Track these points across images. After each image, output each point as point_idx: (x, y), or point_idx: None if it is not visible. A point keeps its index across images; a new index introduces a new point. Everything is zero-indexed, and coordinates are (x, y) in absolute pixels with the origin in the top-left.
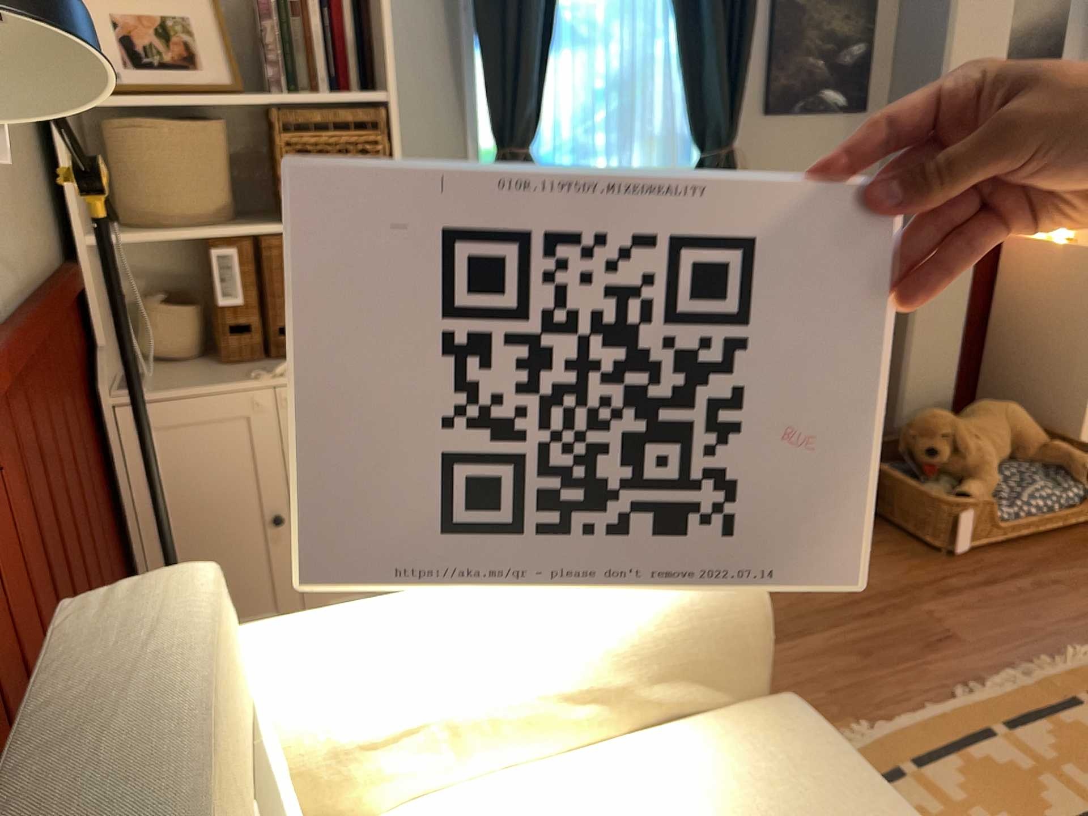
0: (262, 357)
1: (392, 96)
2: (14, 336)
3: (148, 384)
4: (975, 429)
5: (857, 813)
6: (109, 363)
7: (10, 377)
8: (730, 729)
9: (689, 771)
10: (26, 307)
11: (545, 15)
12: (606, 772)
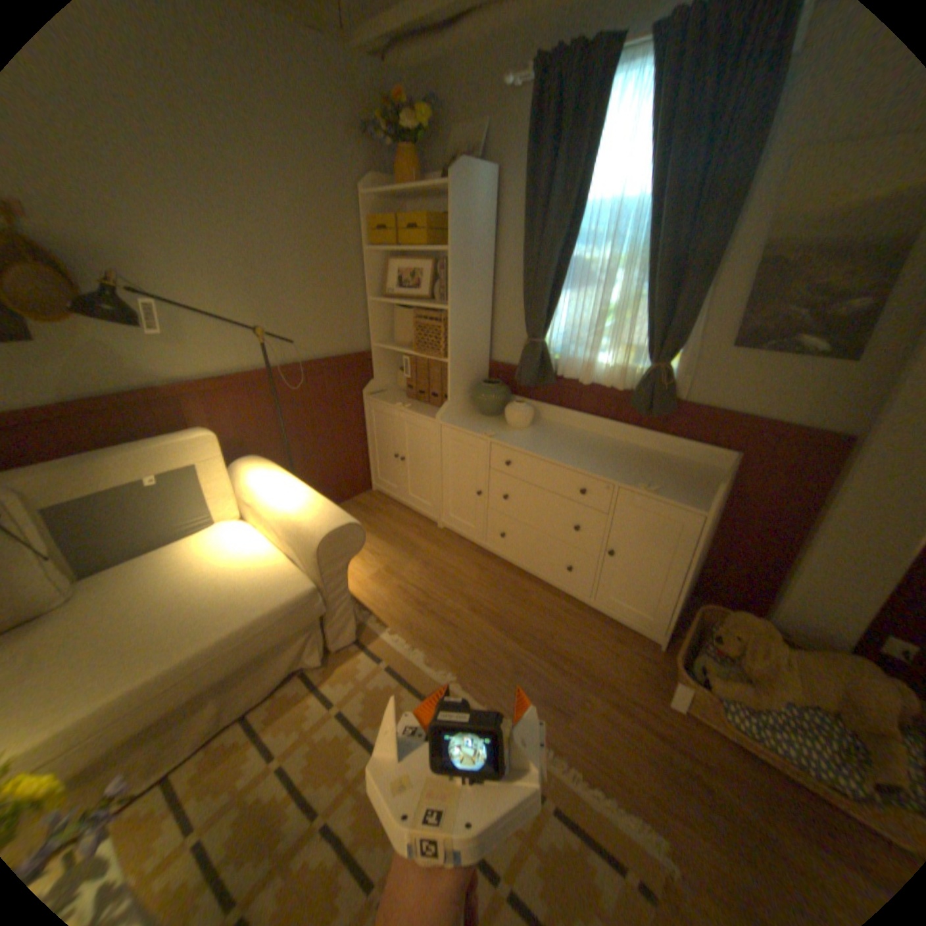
0: (416, 399)
1: (451, 308)
2: (285, 368)
3: (379, 395)
4: (800, 661)
5: (244, 607)
6: (377, 385)
7: (285, 379)
8: (289, 572)
9: (264, 567)
10: (303, 361)
11: (557, 268)
12: (263, 551)
